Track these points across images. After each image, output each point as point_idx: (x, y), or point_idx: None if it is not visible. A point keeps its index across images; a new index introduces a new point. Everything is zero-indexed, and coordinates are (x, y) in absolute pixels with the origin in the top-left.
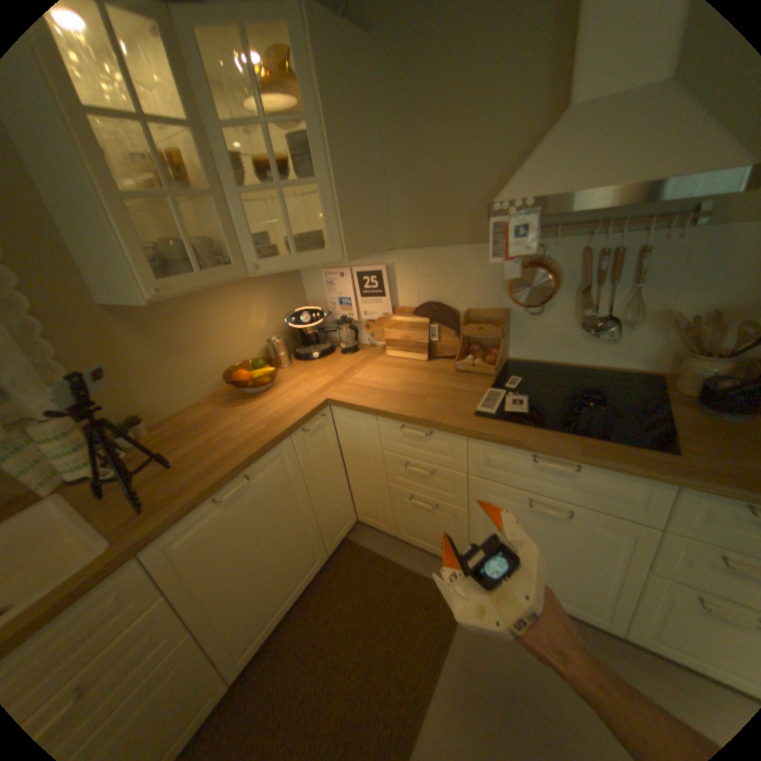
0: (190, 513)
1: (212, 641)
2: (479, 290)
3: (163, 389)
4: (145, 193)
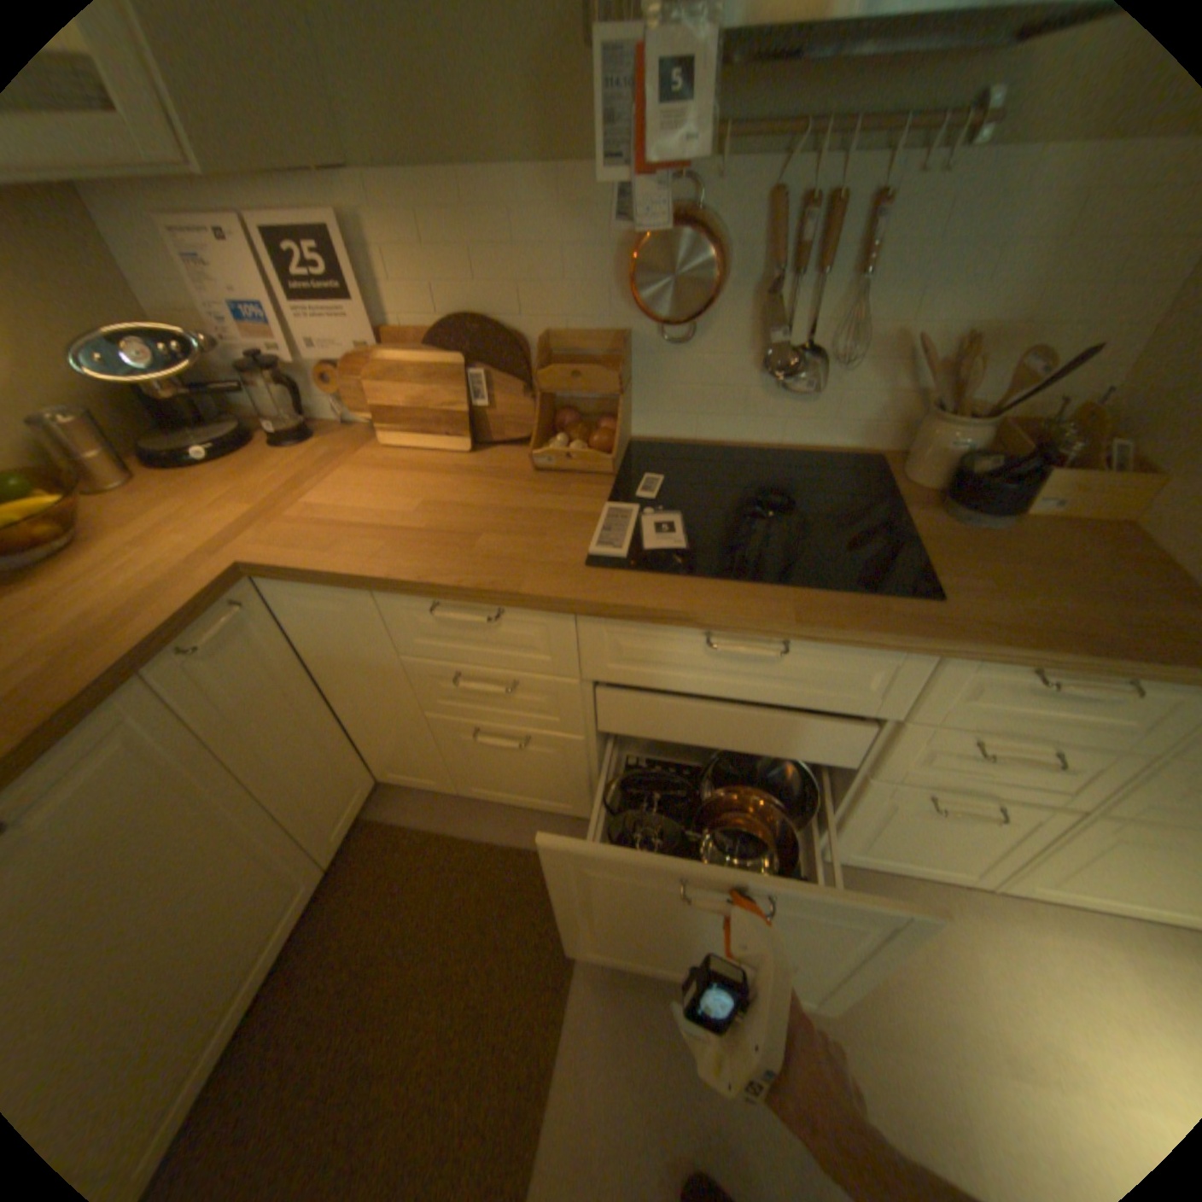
0: None
1: None
2: (567, 284)
3: None
4: None
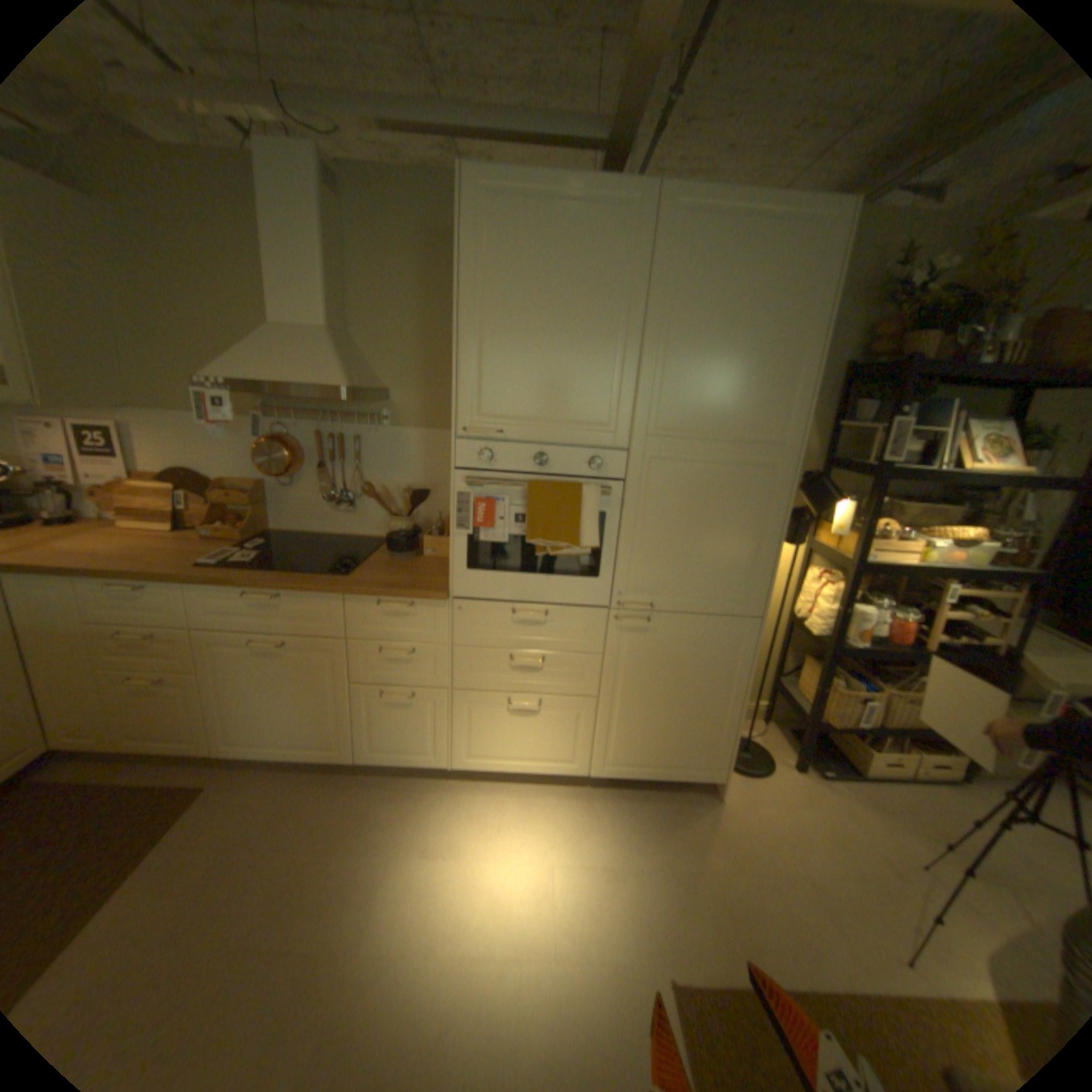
0: None
1: None
2: (232, 460)
3: None
4: None
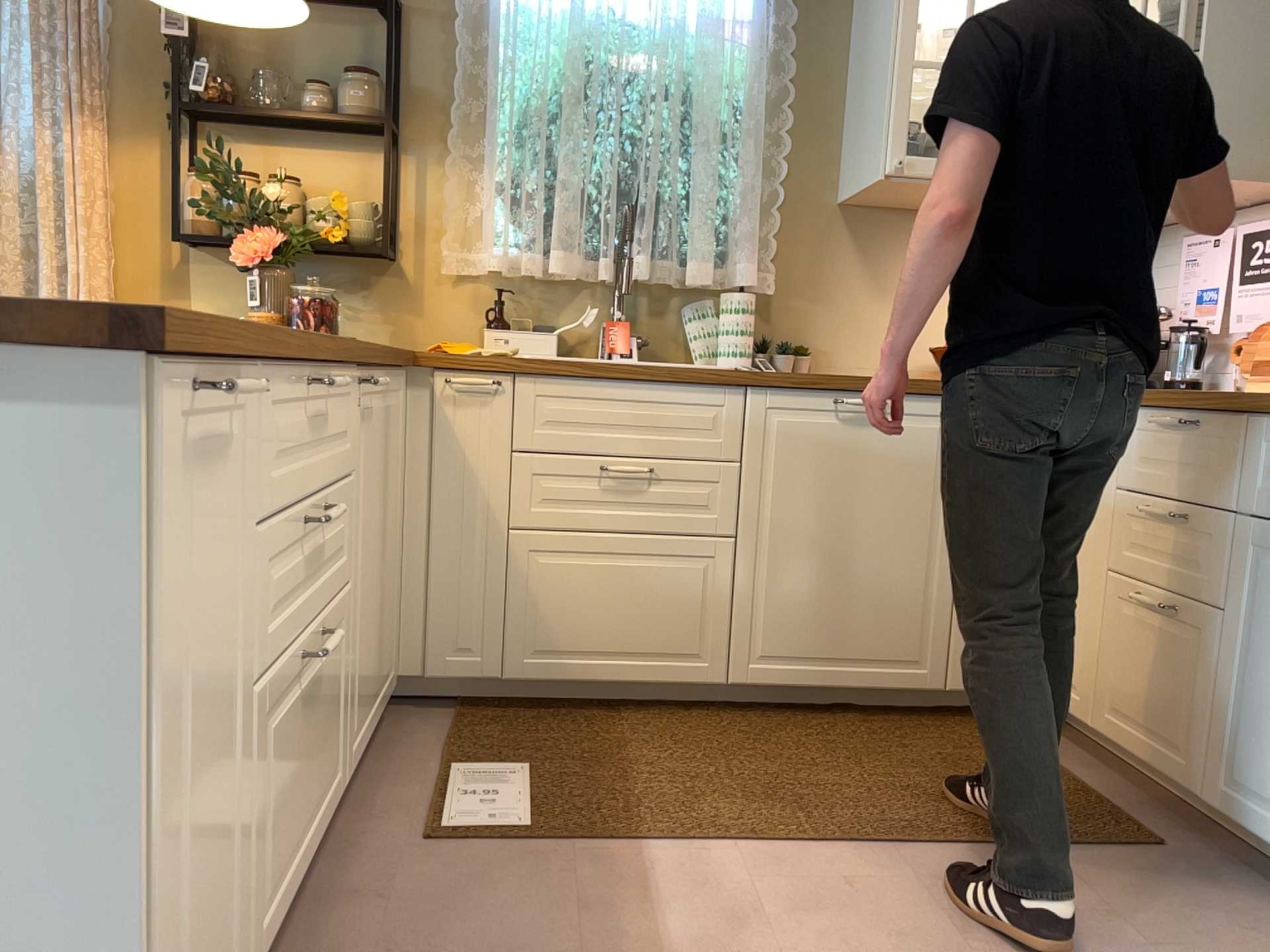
0: (810, 386)
1: (747, 583)
2: None
3: (852, 332)
4: (940, 62)
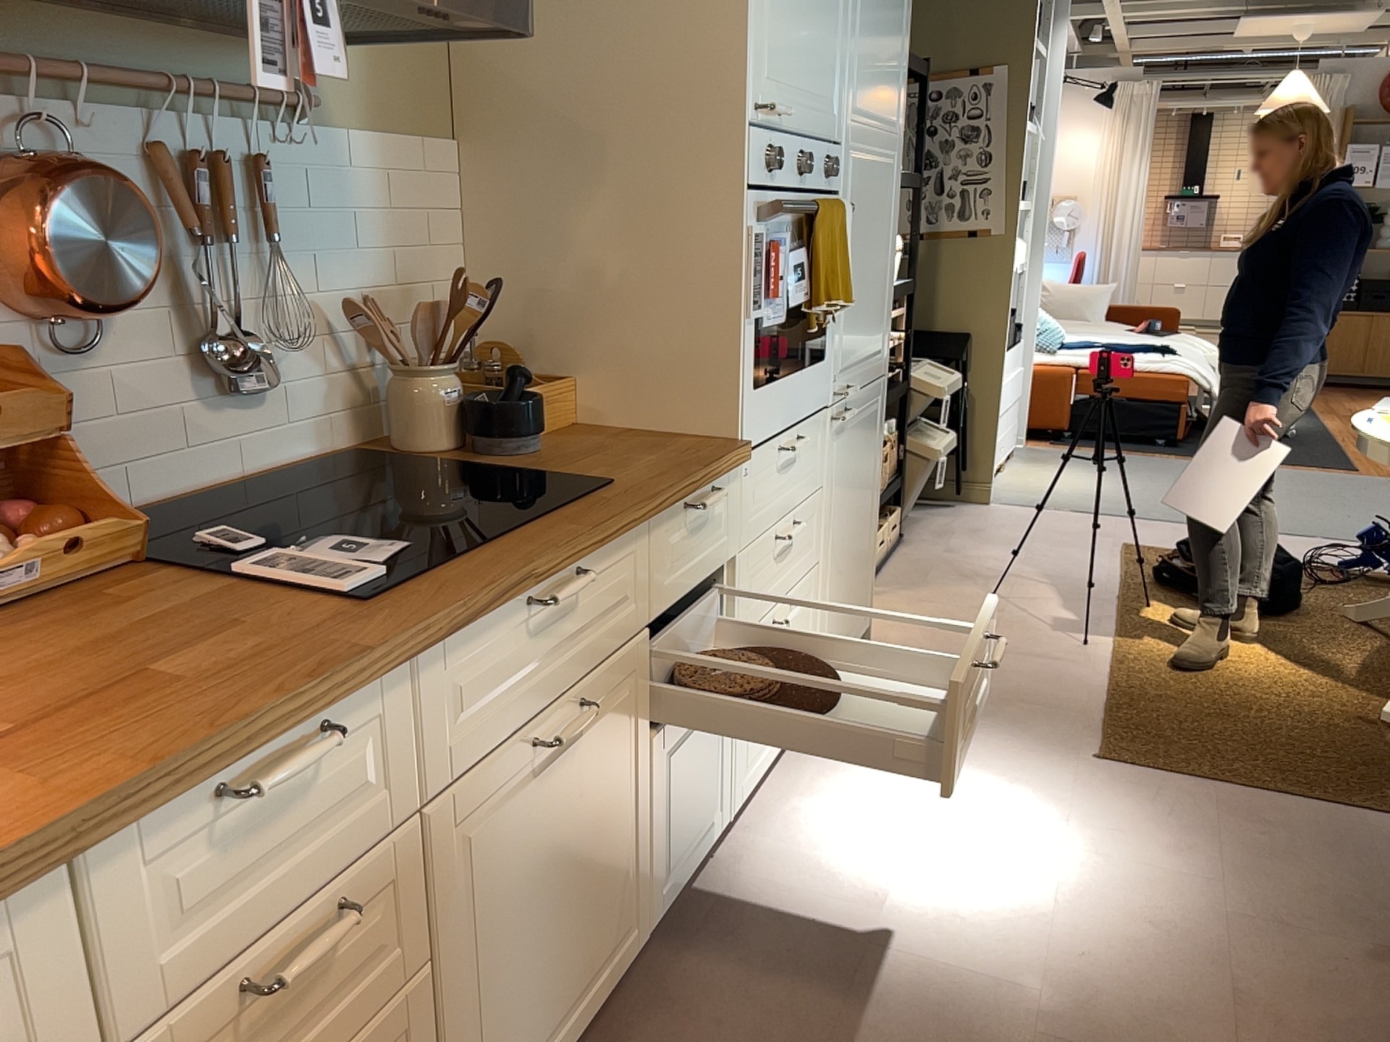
0: None
1: None
2: None
3: None
4: None
